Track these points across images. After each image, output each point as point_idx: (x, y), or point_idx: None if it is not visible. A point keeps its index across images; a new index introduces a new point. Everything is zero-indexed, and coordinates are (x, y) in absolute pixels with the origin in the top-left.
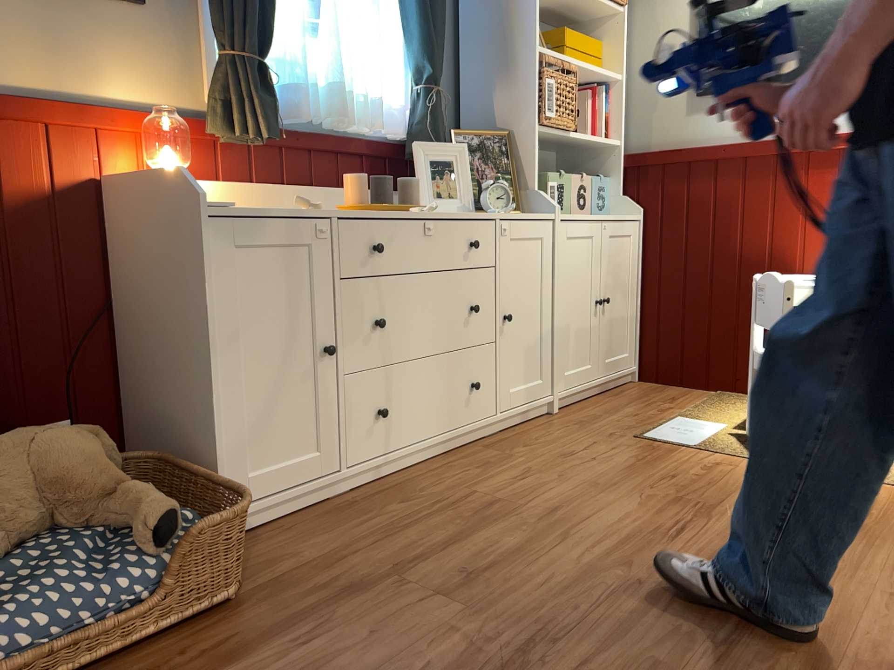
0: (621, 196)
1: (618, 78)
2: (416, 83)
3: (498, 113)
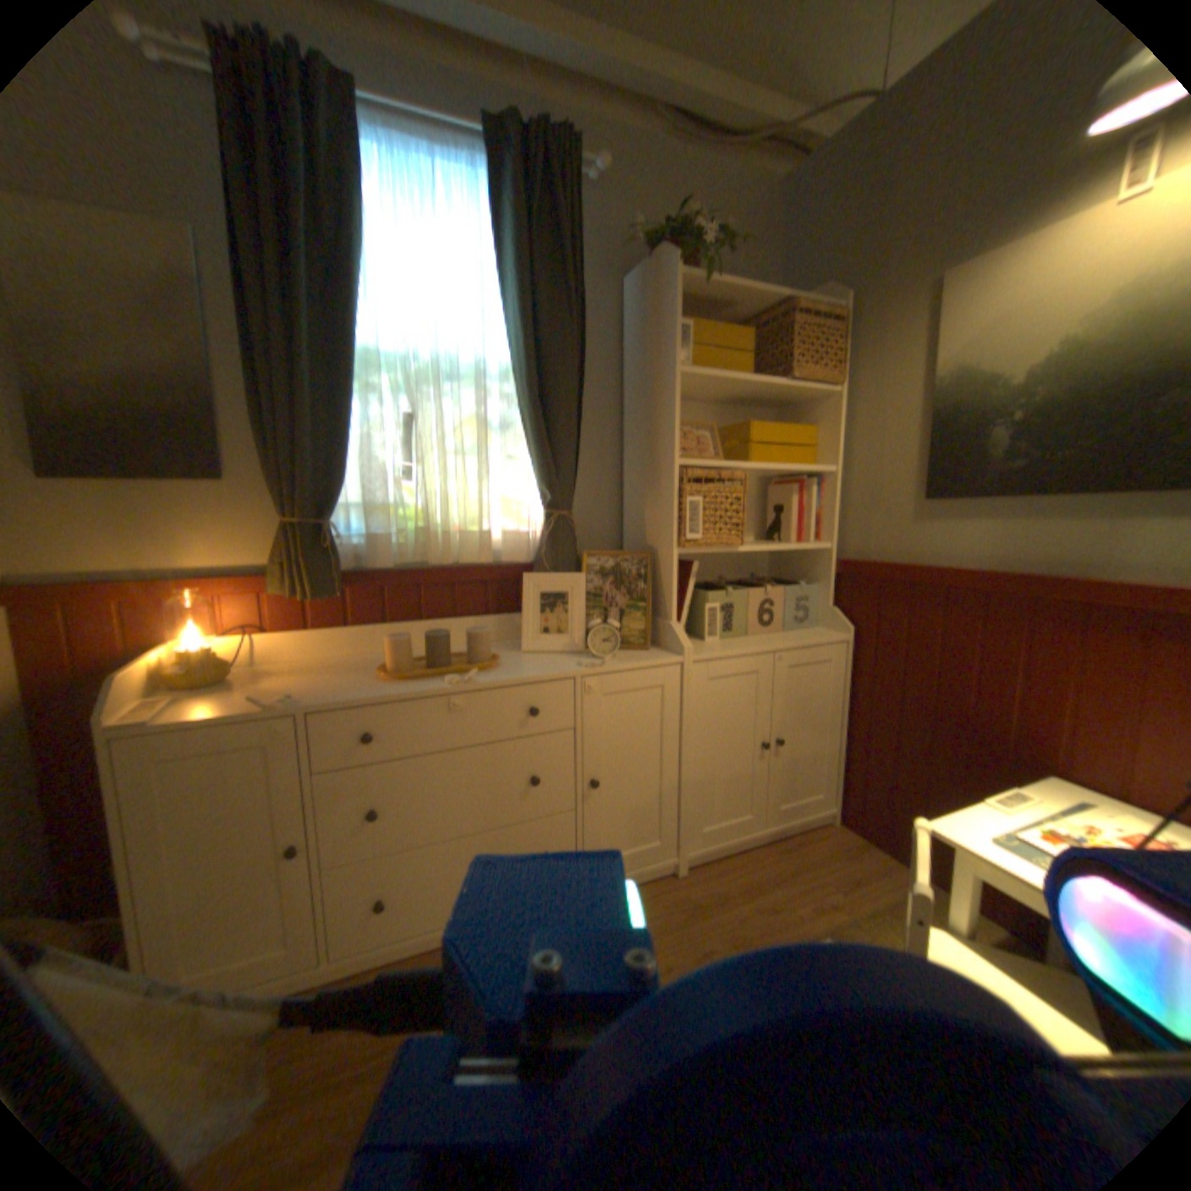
0: (832, 607)
1: (829, 470)
2: (543, 506)
3: (647, 529)
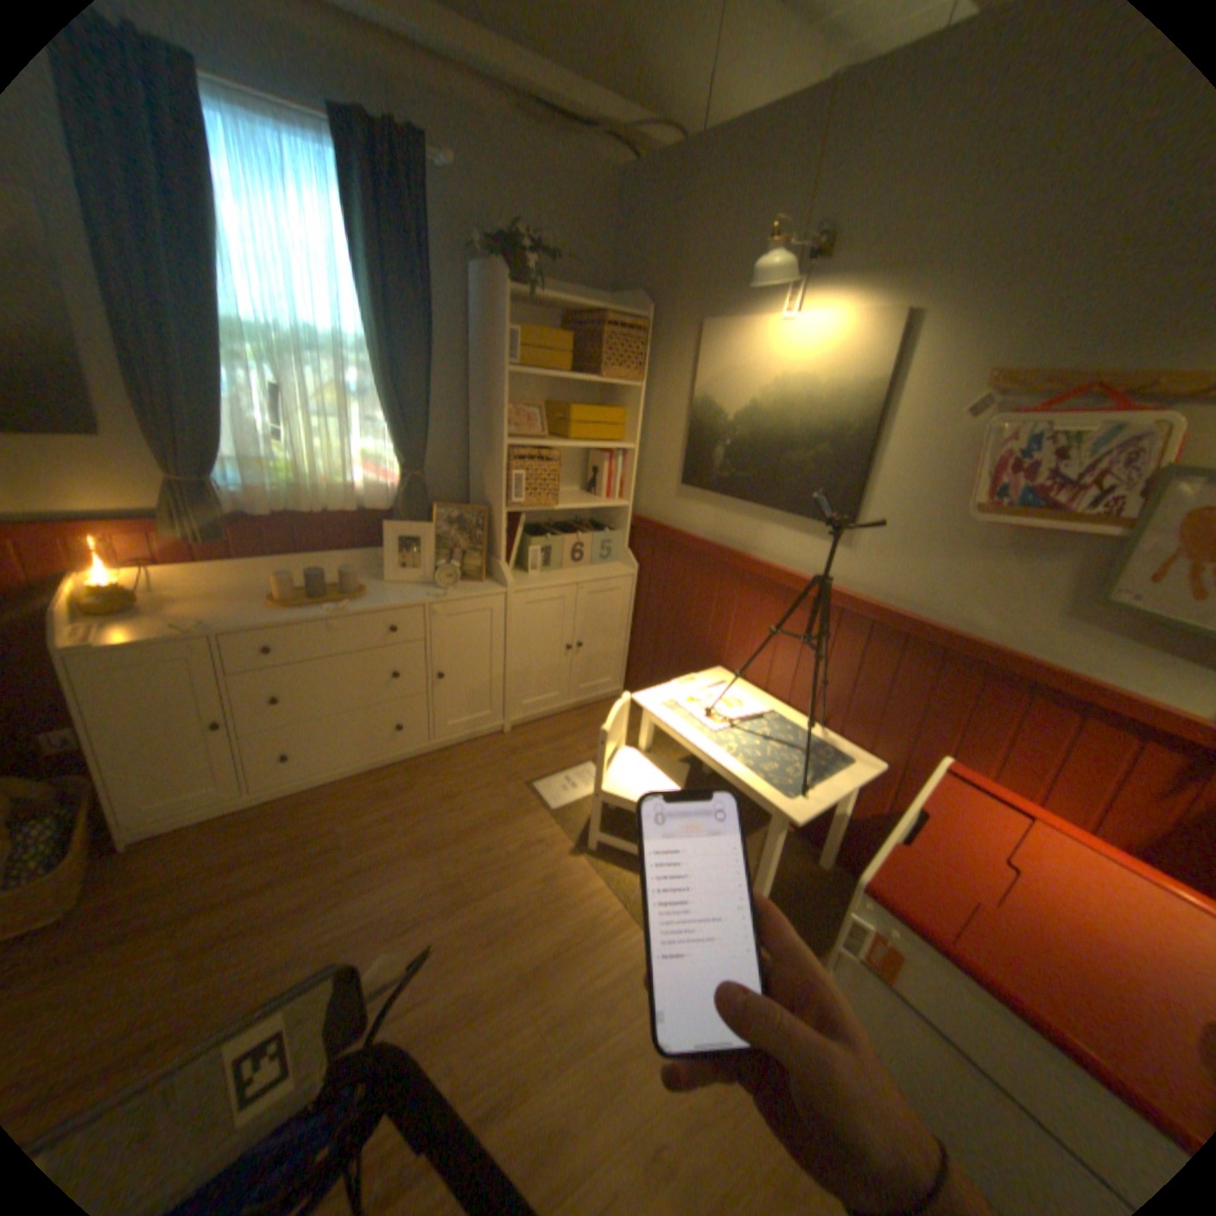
0: (626, 550)
1: (629, 449)
2: (398, 466)
3: (485, 488)
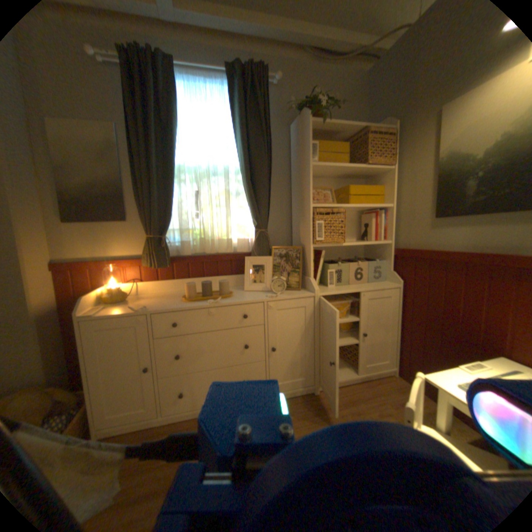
0: (392, 271)
1: (389, 206)
2: (254, 227)
3: (301, 236)
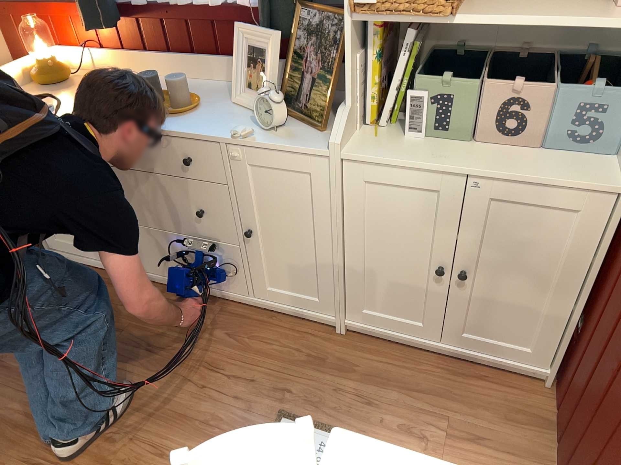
0: None
1: None
2: None
3: None
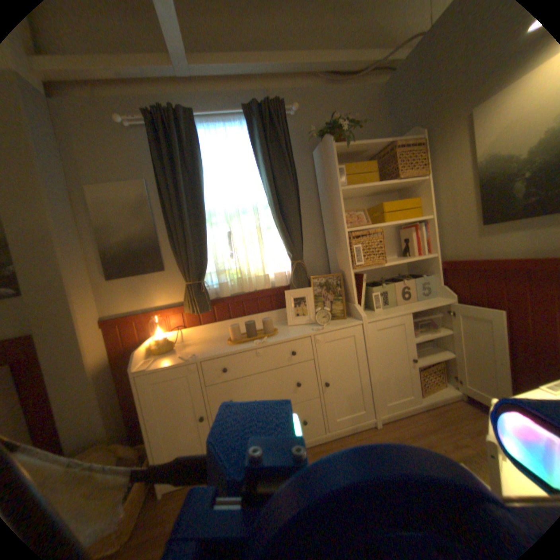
0: (443, 285)
1: (429, 217)
2: (289, 259)
3: (339, 261)
